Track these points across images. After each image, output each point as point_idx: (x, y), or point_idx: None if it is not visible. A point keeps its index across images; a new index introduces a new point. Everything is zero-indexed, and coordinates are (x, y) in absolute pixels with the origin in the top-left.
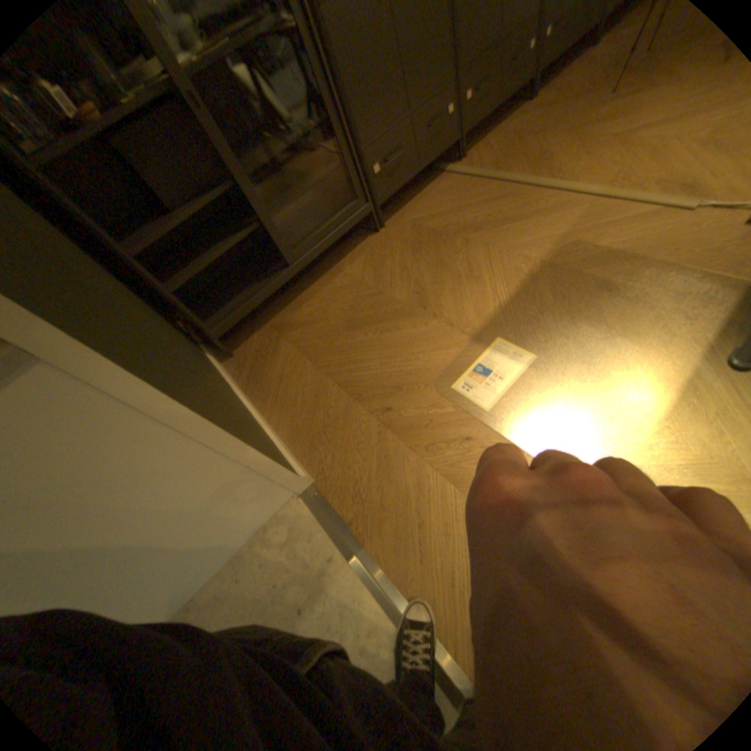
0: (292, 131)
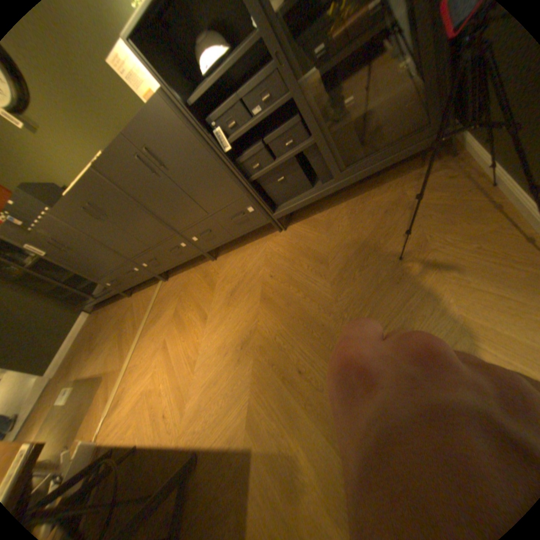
0: (73, 271)
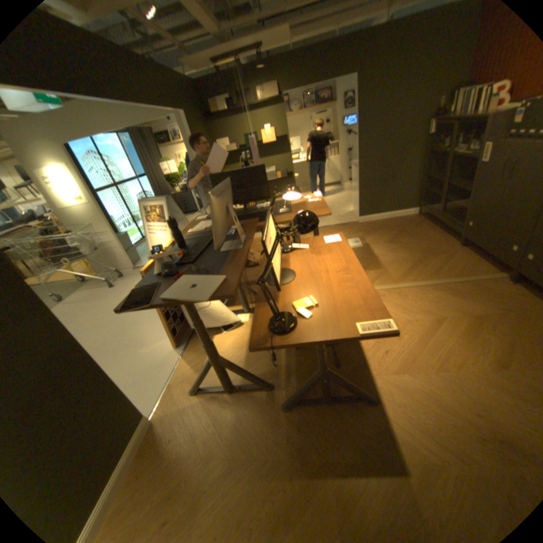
0: (468, 186)
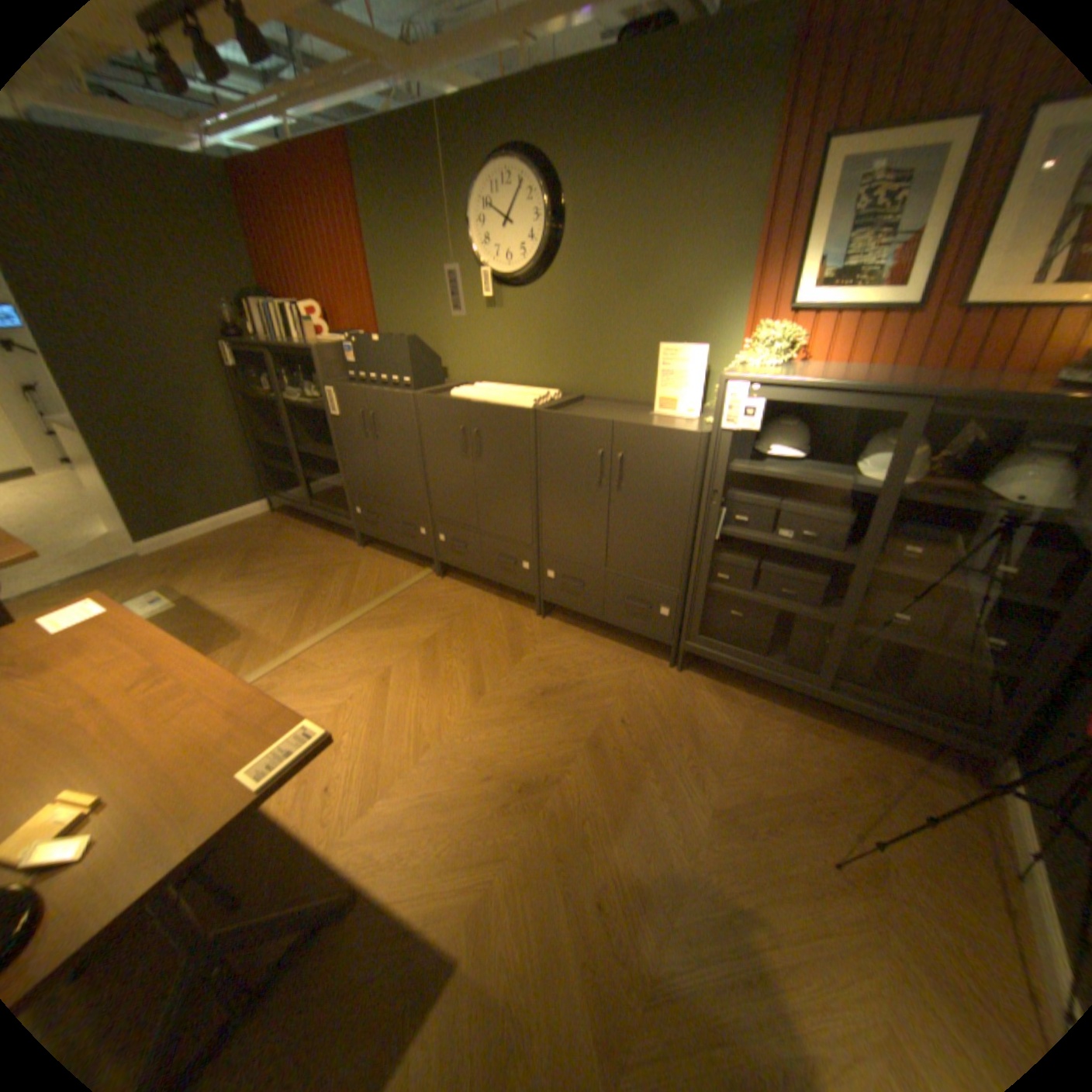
0: (330, 453)
